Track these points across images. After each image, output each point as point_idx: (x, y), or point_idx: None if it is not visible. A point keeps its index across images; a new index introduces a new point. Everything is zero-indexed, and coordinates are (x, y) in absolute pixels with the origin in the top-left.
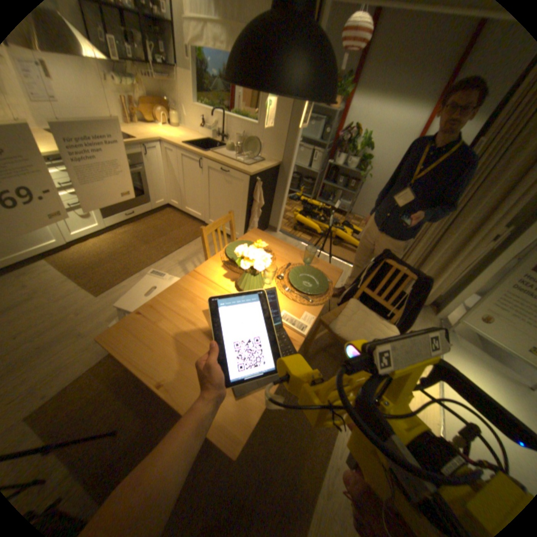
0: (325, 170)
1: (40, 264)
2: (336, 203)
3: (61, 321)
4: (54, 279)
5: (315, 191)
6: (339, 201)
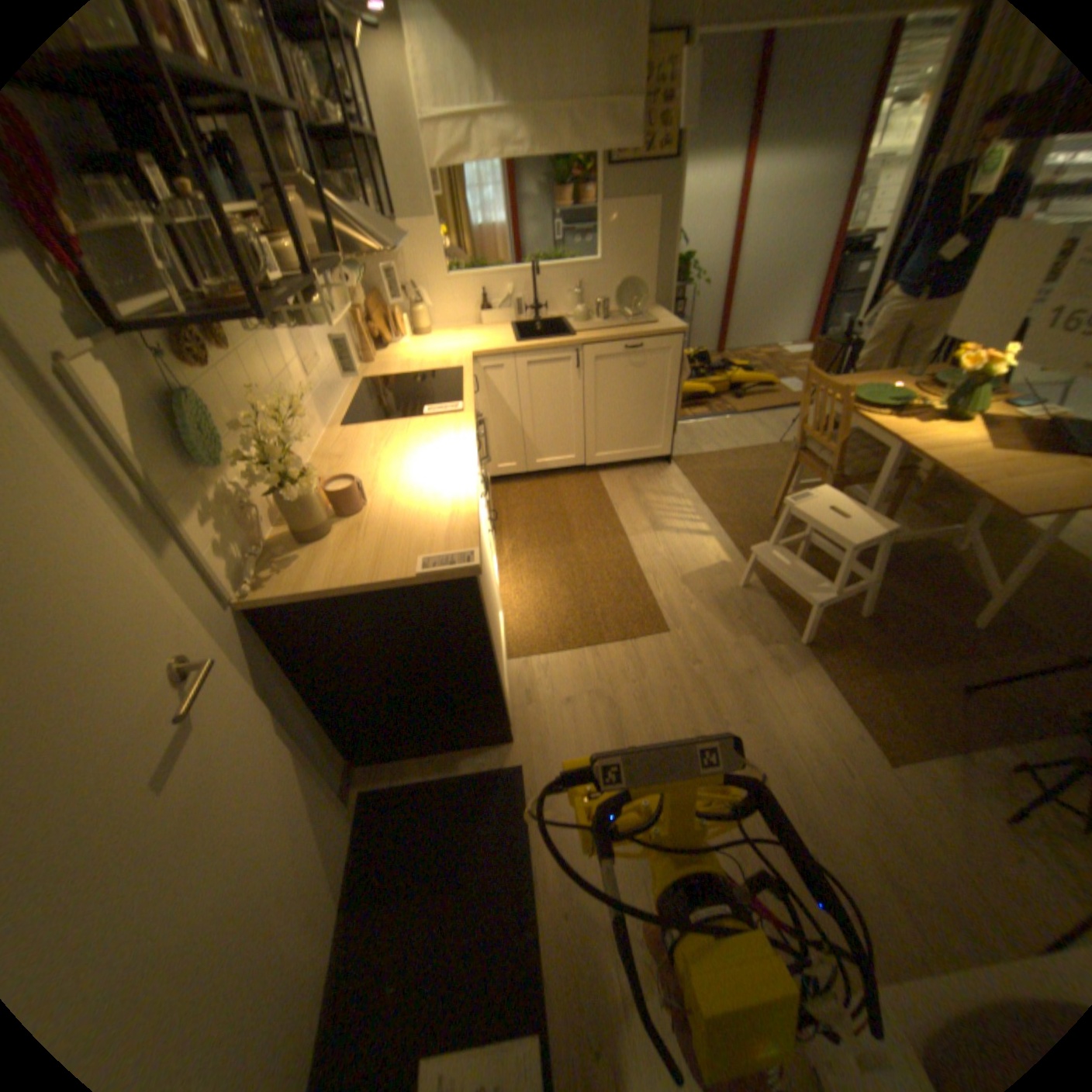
0: None
1: (517, 668)
2: None
3: (702, 683)
4: (583, 662)
5: None
6: None
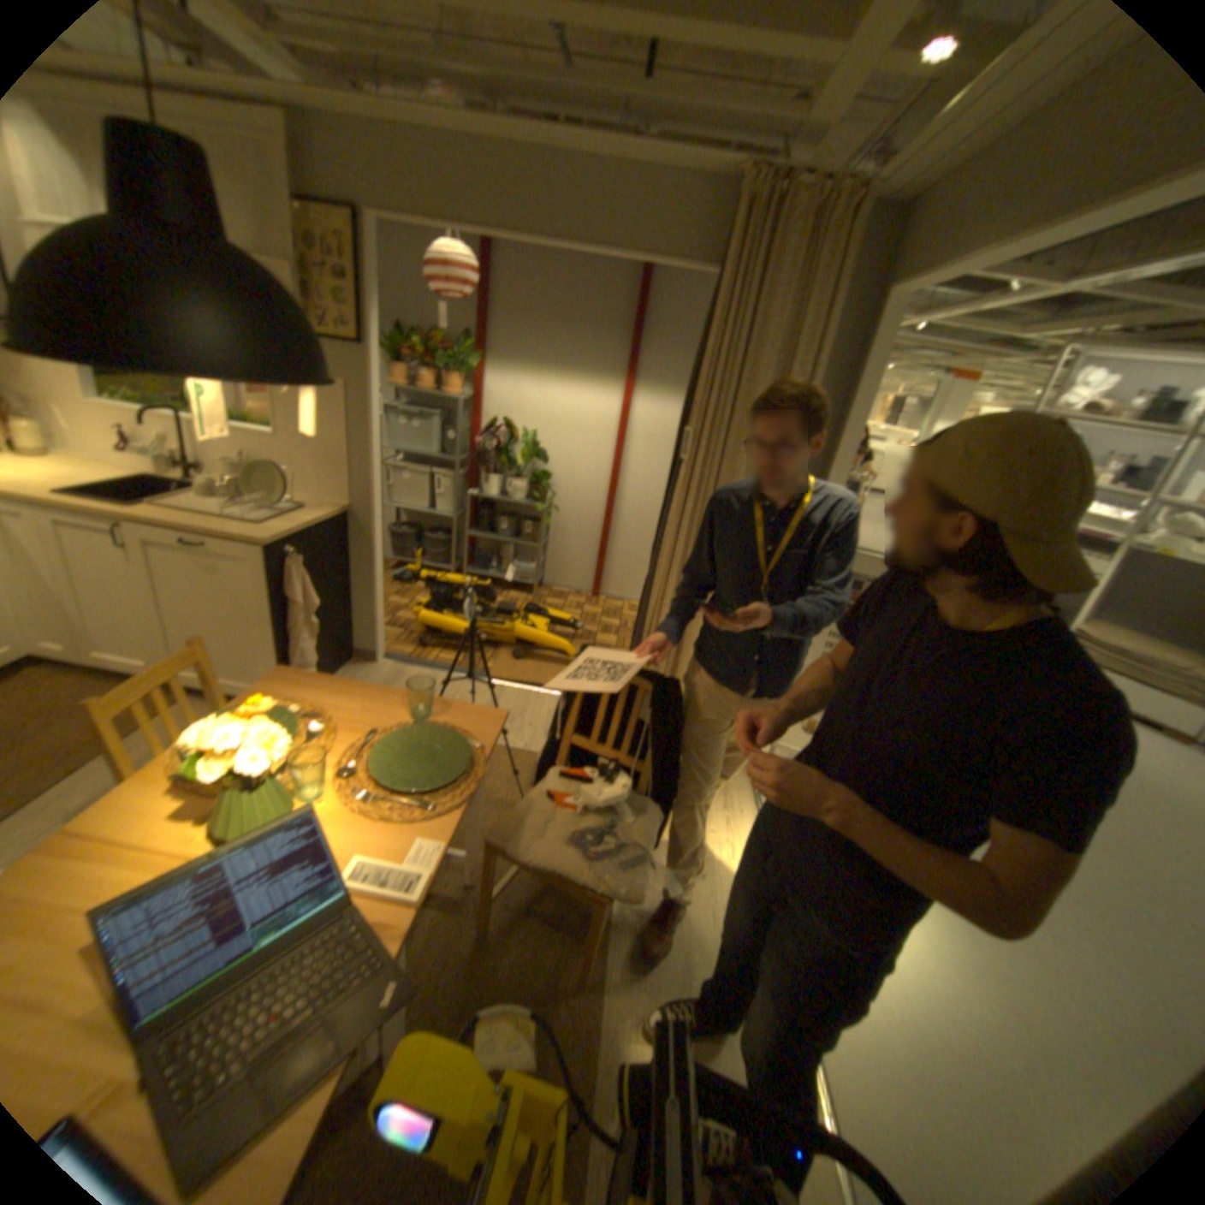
0: (469, 510)
1: None
2: (508, 570)
3: None
4: None
5: (458, 553)
6: (513, 567)
